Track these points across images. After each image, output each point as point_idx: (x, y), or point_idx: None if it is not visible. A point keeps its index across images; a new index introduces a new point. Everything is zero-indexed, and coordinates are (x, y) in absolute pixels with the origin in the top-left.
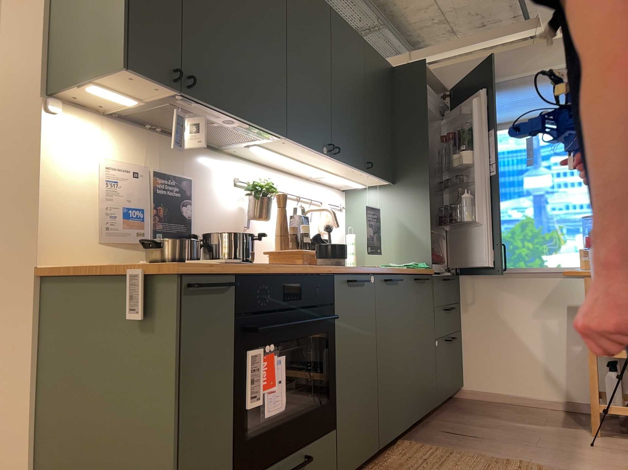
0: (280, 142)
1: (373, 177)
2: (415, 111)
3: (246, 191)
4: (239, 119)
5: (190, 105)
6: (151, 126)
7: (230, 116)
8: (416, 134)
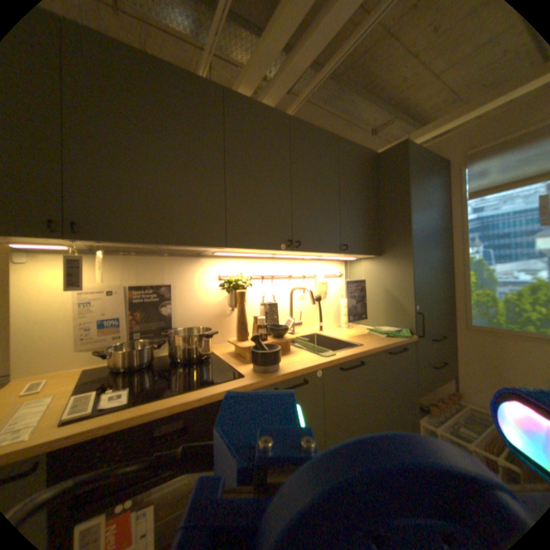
0: (230, 249)
1: (353, 254)
2: (398, 189)
3: (221, 286)
4: (159, 244)
5: (96, 243)
6: (121, 252)
7: (146, 244)
8: (398, 209)
